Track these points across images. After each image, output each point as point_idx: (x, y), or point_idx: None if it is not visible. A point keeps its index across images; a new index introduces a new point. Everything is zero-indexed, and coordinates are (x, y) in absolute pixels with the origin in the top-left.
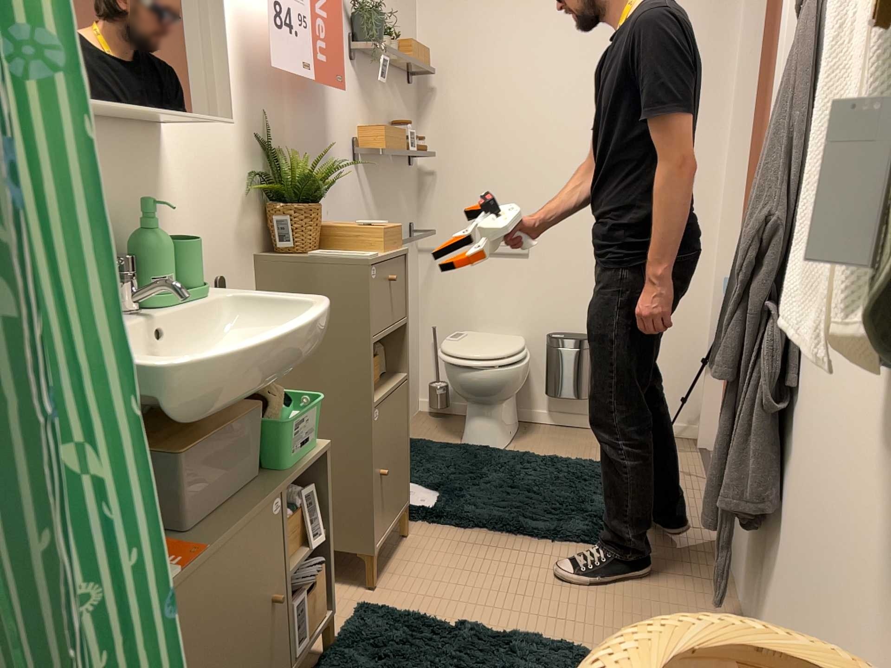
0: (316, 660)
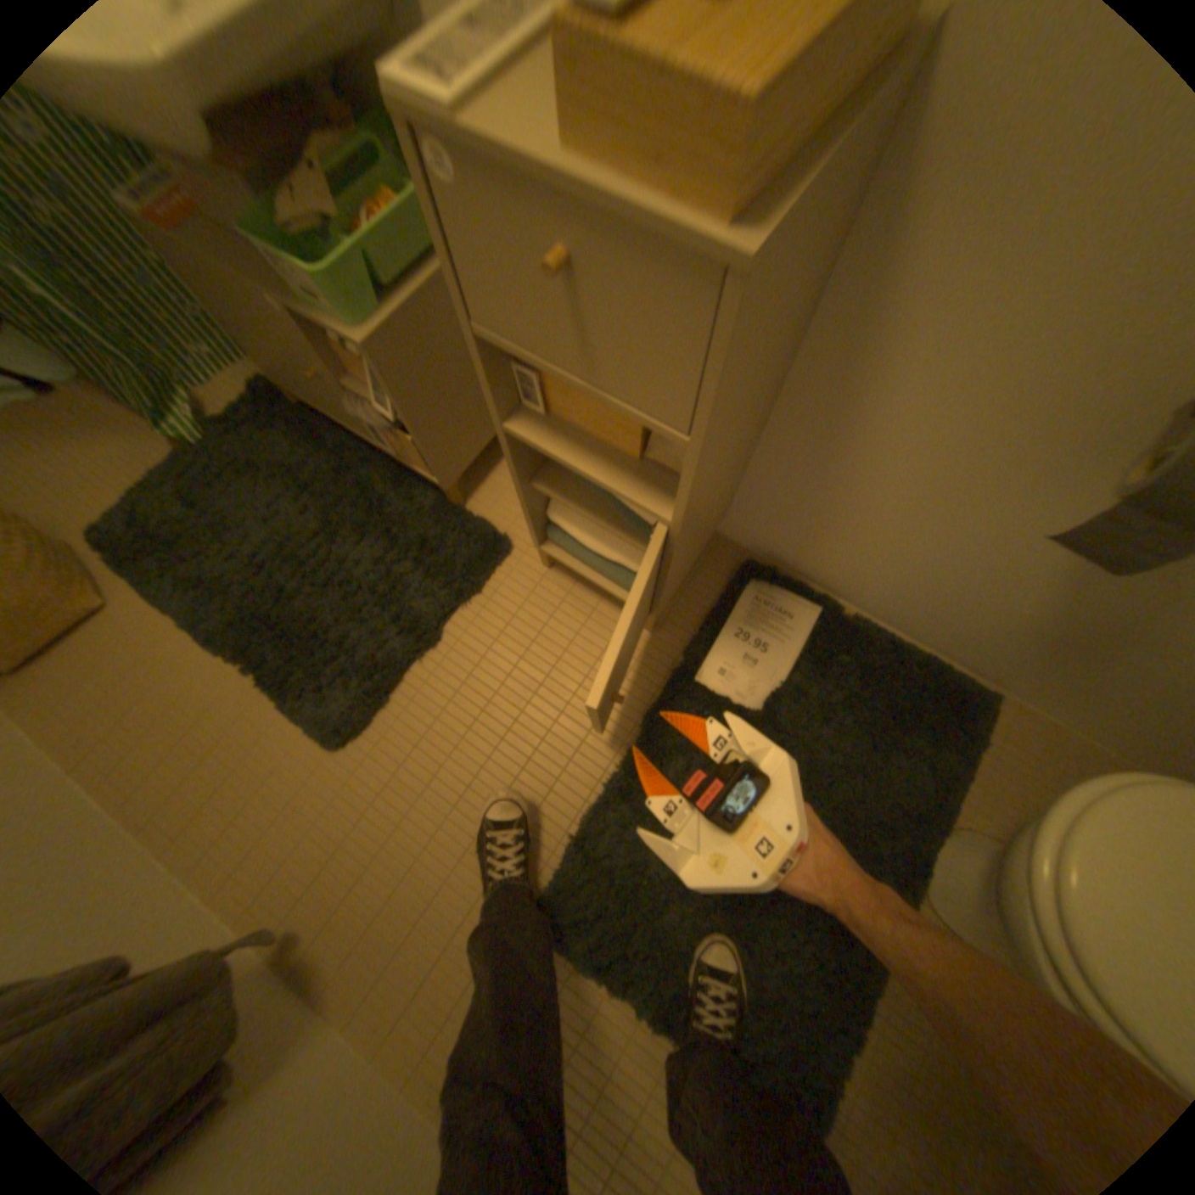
0: (449, 491)
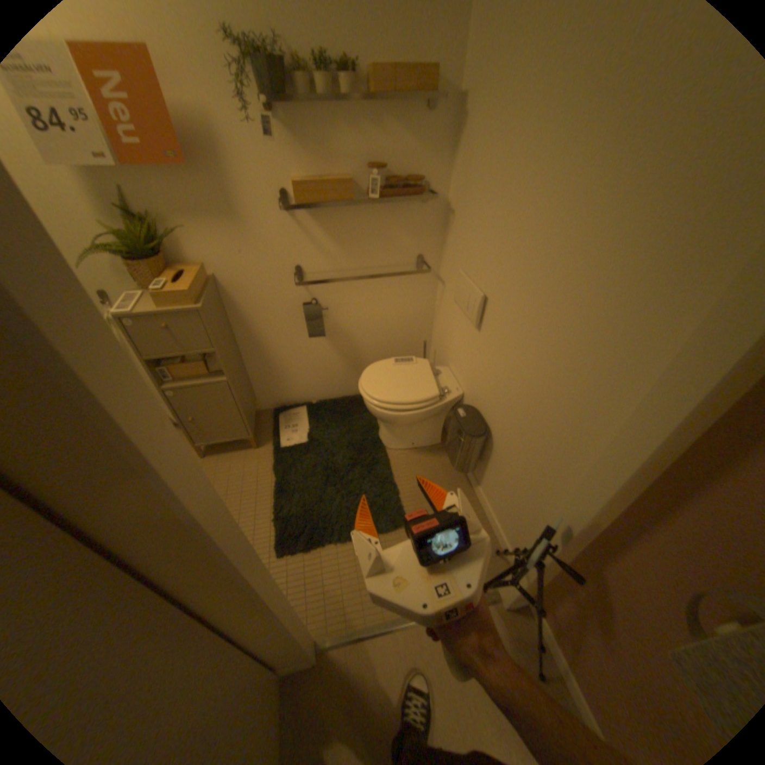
0: None
